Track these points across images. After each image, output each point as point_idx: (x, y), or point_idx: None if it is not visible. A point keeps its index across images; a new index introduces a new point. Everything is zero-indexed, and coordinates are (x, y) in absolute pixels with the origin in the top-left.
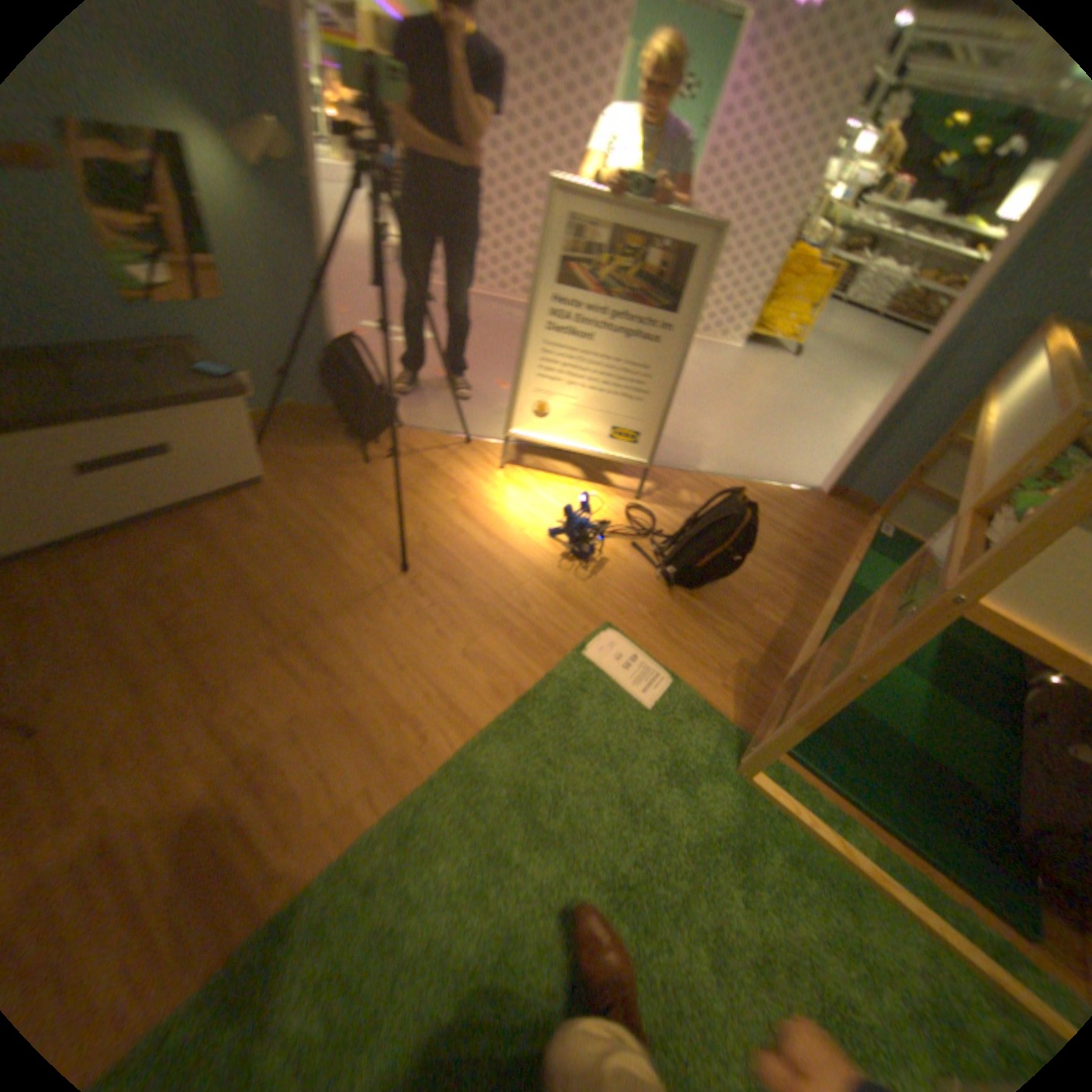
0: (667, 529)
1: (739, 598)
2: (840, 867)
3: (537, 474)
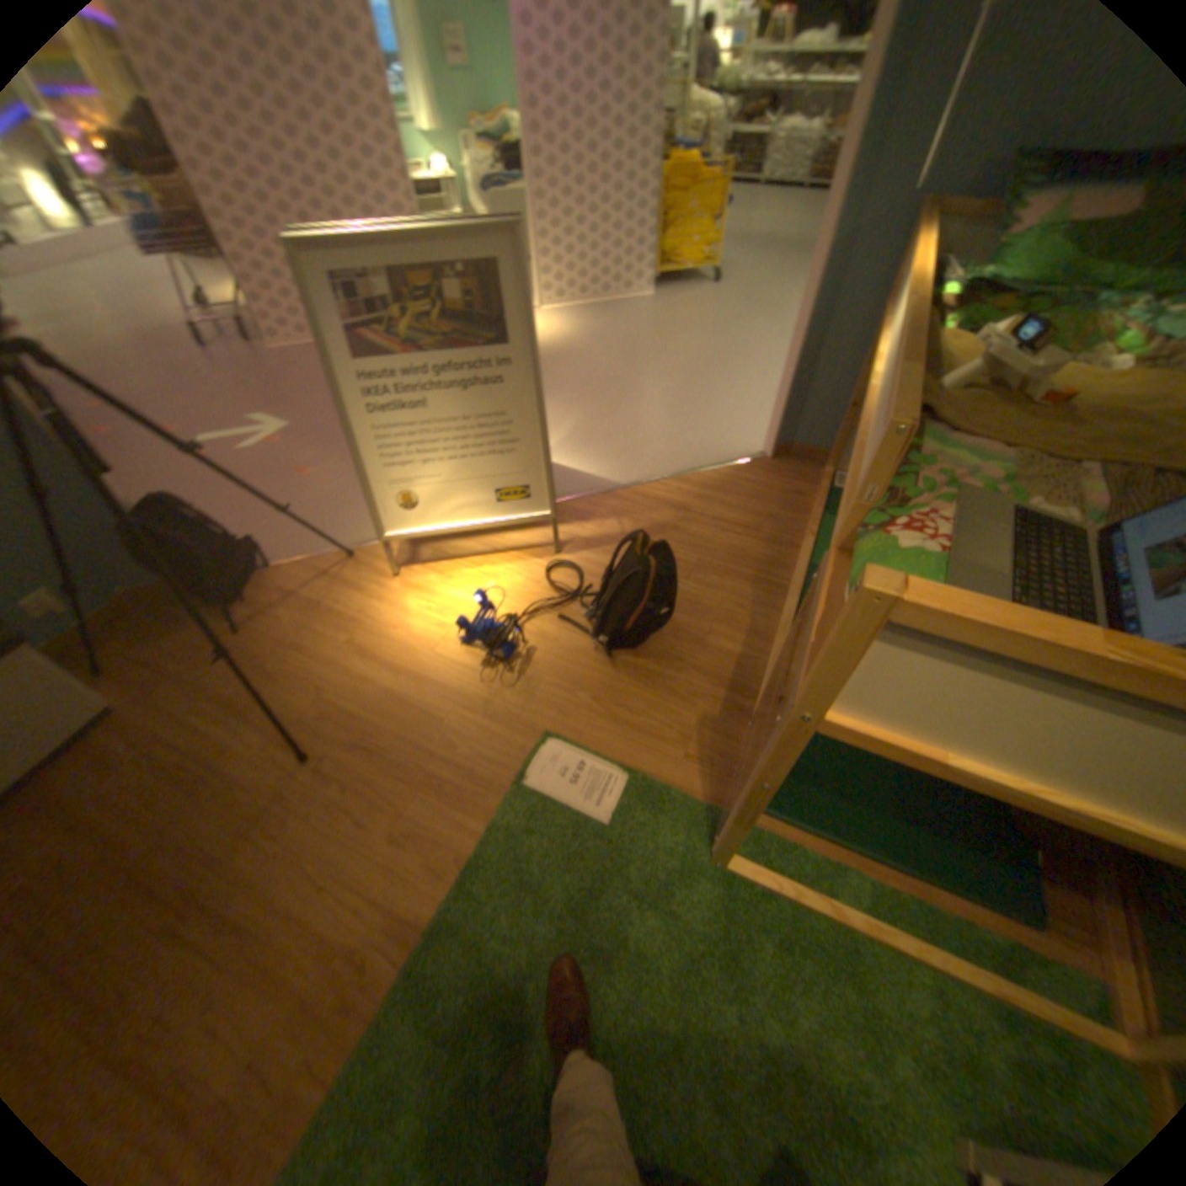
0: (598, 577)
1: (690, 634)
2: (833, 929)
3: (438, 564)
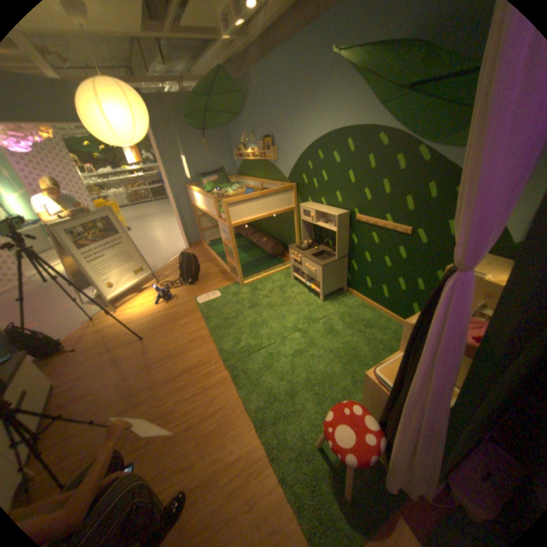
0: (174, 280)
1: (205, 274)
2: (263, 278)
3: (125, 304)
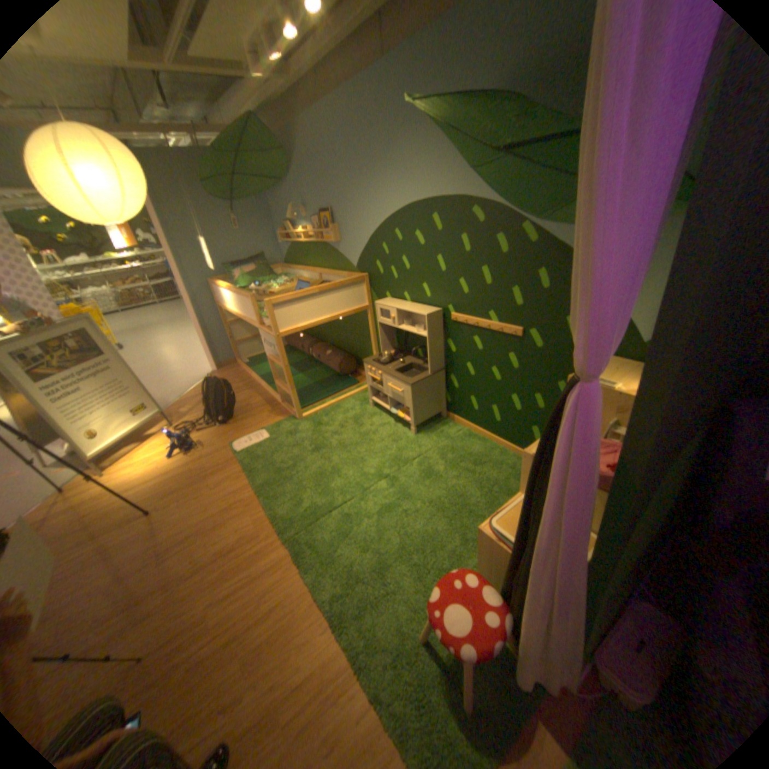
0: (195, 420)
1: (243, 407)
2: (330, 407)
3: (117, 462)
